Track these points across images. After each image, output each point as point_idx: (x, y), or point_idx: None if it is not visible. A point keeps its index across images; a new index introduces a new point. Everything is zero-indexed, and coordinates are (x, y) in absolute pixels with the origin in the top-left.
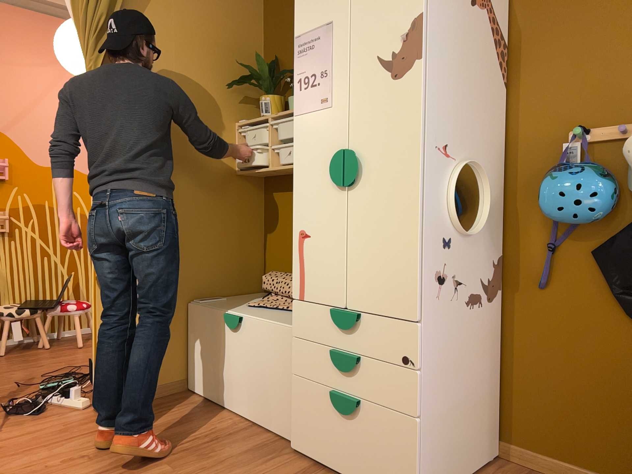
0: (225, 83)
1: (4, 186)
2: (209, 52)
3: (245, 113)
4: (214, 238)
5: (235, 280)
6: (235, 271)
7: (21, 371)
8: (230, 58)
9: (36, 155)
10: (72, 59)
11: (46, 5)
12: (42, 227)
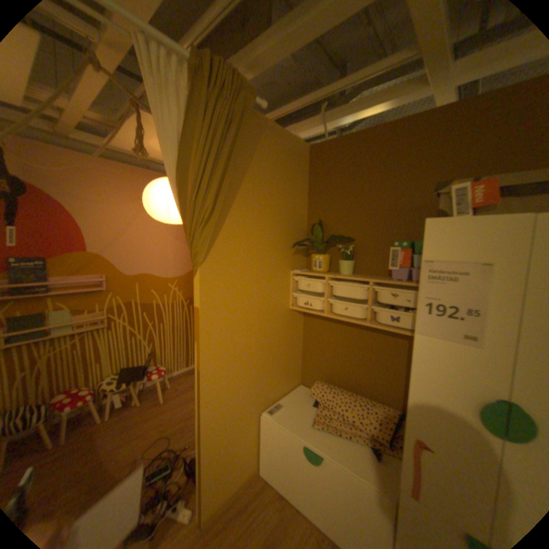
0: (284, 242)
1: (100, 294)
2: (276, 220)
3: (295, 261)
4: (276, 360)
5: (286, 383)
6: (286, 377)
7: (125, 449)
8: (288, 222)
9: (123, 268)
10: (157, 212)
11: (125, 155)
12: (129, 318)
